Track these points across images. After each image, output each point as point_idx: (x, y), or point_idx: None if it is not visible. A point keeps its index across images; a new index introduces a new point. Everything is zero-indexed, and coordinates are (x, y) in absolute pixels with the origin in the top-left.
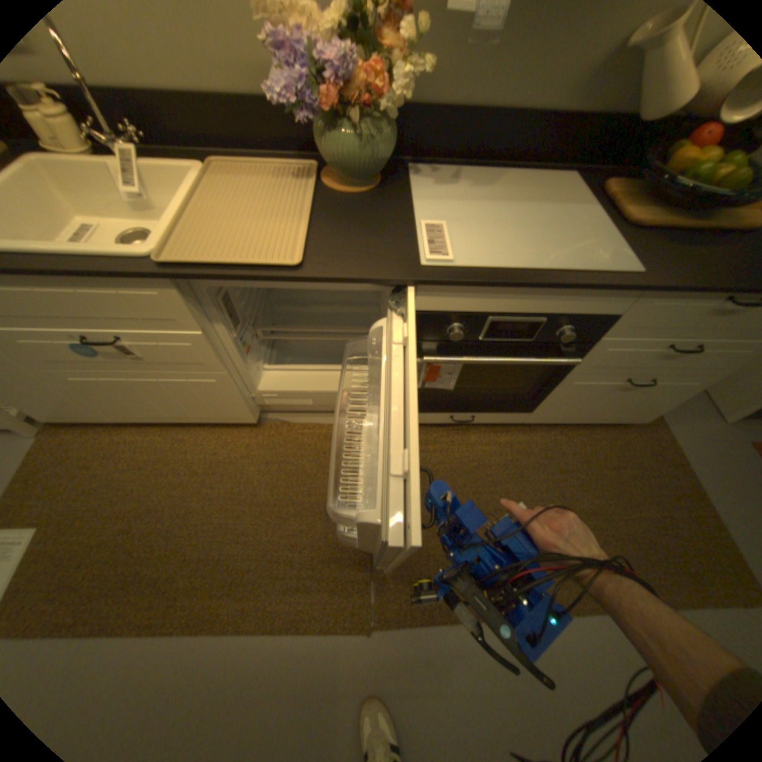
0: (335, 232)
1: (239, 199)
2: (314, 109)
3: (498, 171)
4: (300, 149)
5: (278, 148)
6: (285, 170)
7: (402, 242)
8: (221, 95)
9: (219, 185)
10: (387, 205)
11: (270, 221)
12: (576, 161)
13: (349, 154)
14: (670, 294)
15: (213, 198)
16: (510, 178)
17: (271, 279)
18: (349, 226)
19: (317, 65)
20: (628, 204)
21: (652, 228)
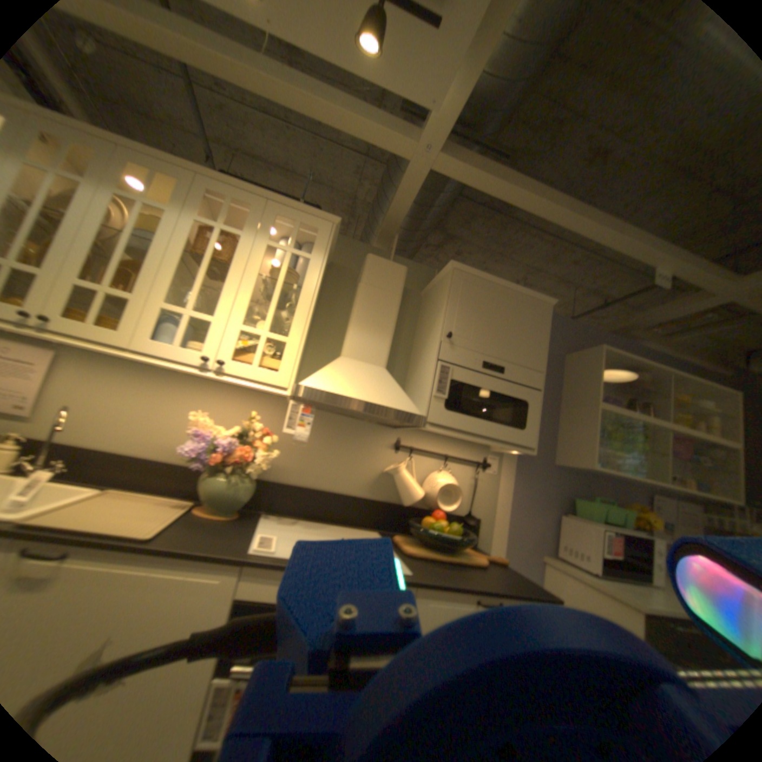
0: (185, 534)
1: (115, 510)
2: (203, 469)
3: (323, 528)
4: (182, 498)
5: (165, 495)
6: (163, 505)
7: (237, 544)
8: (142, 460)
9: (103, 503)
10: (234, 529)
11: (134, 522)
12: (376, 530)
13: (216, 493)
14: (434, 597)
15: (93, 506)
16: (331, 532)
17: (111, 548)
18: (198, 533)
19: (214, 448)
20: (404, 549)
21: (420, 562)
